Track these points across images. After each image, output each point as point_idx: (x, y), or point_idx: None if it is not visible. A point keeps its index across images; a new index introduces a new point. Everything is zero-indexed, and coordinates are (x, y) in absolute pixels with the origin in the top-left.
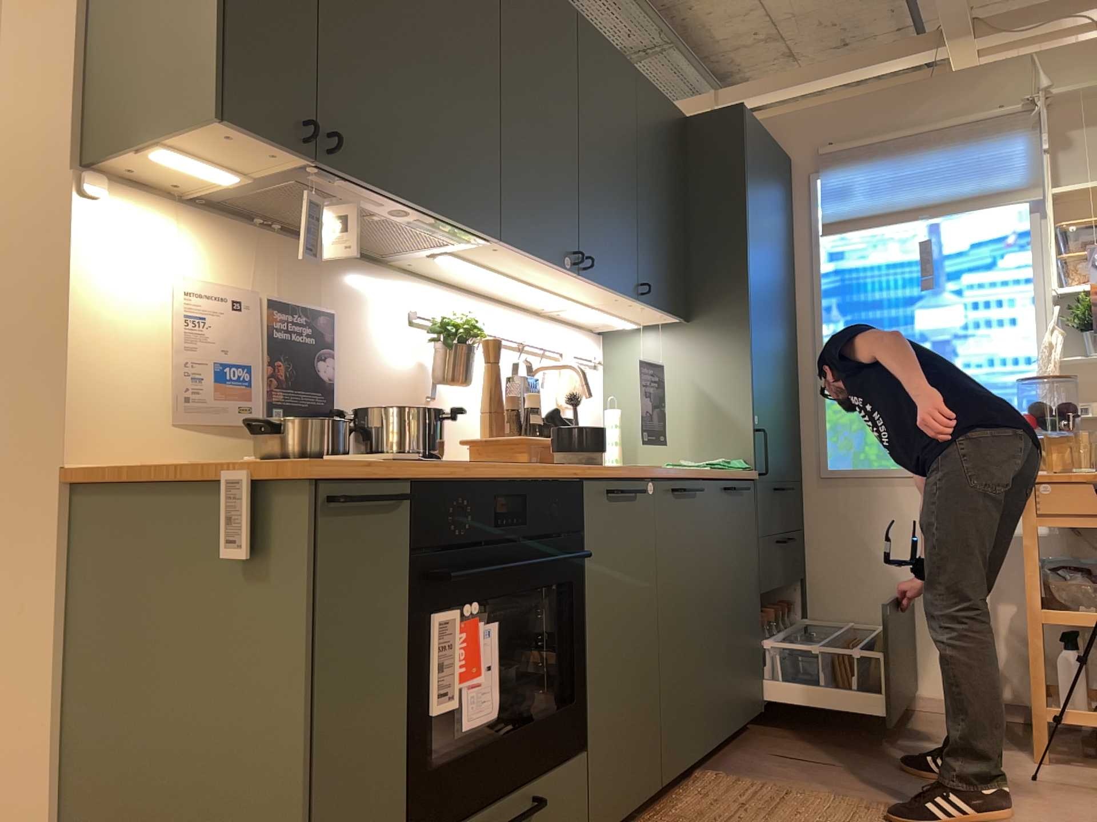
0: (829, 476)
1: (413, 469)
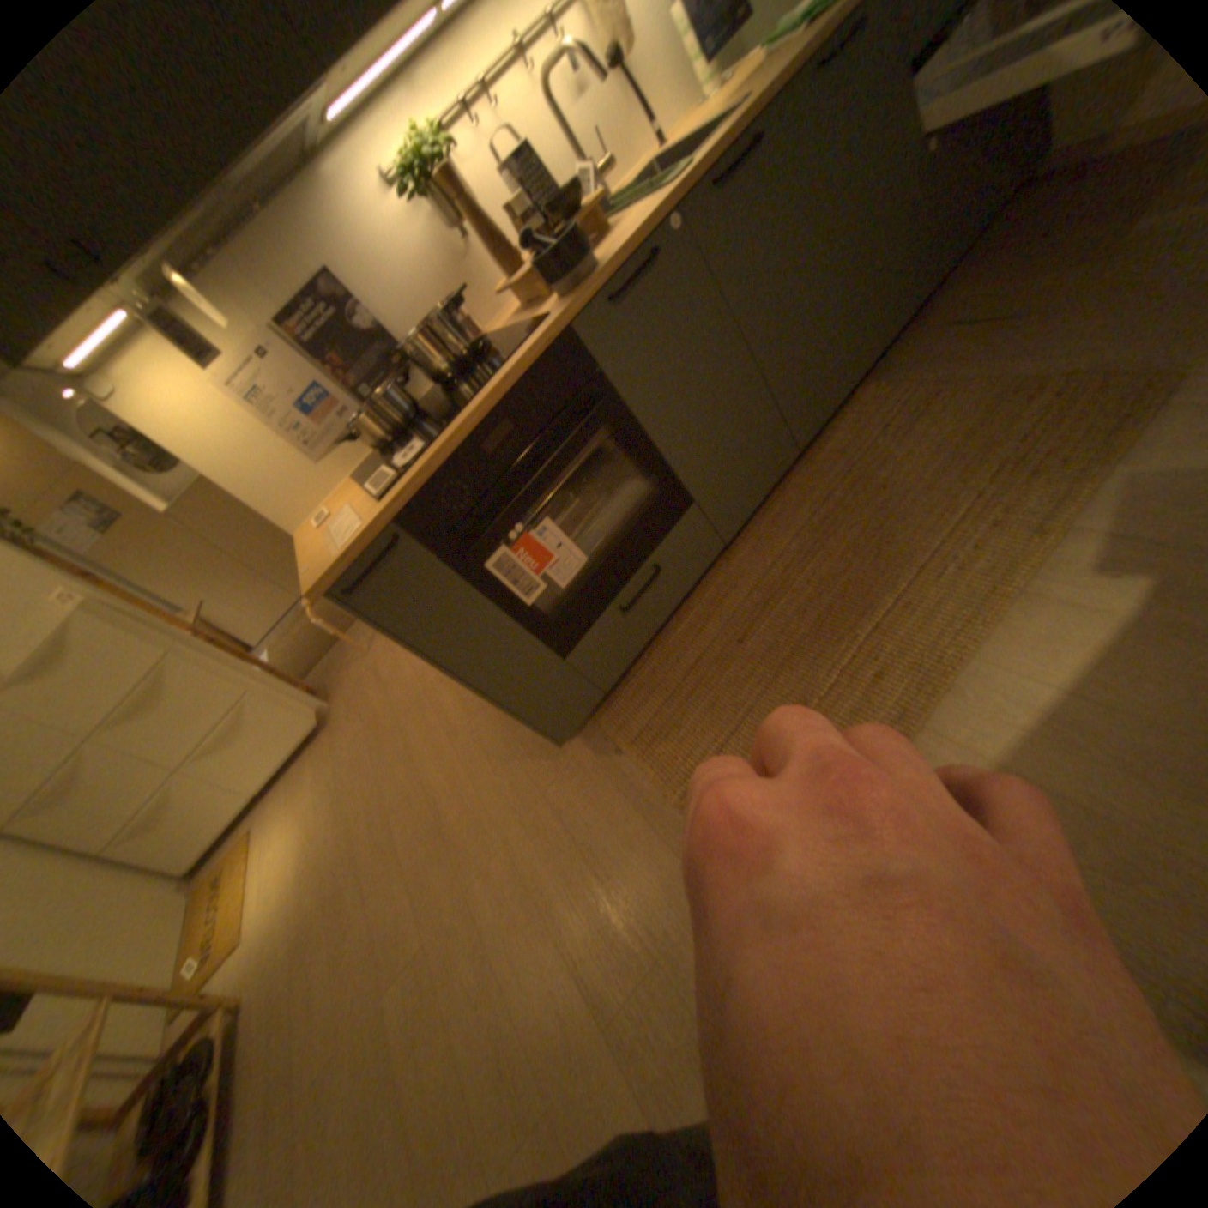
0: None
1: (382, 515)
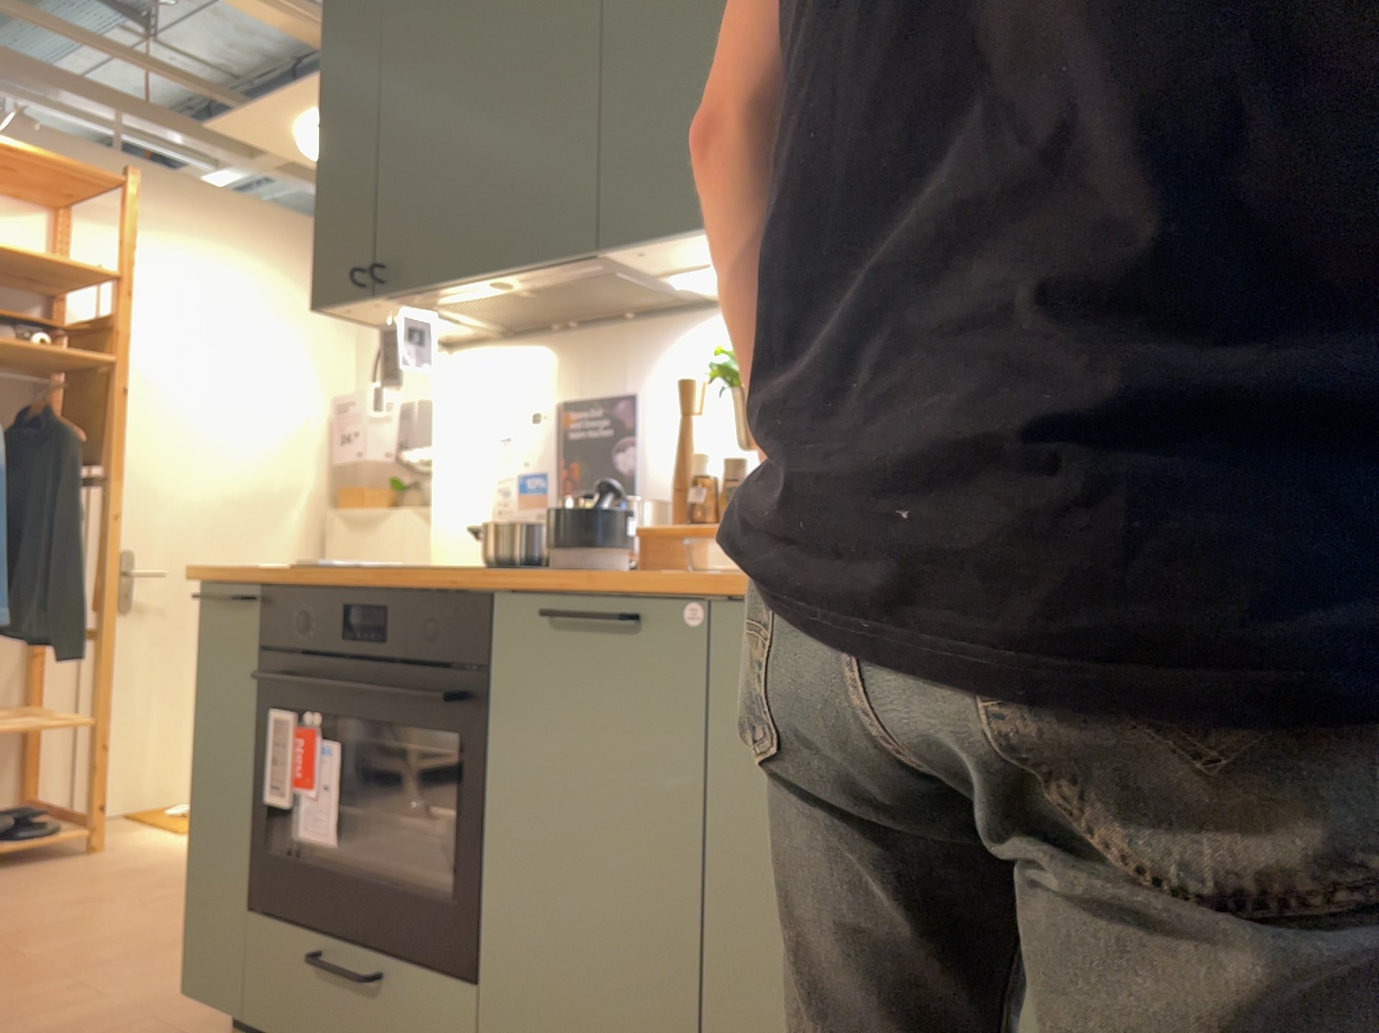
0: None
1: (252, 573)
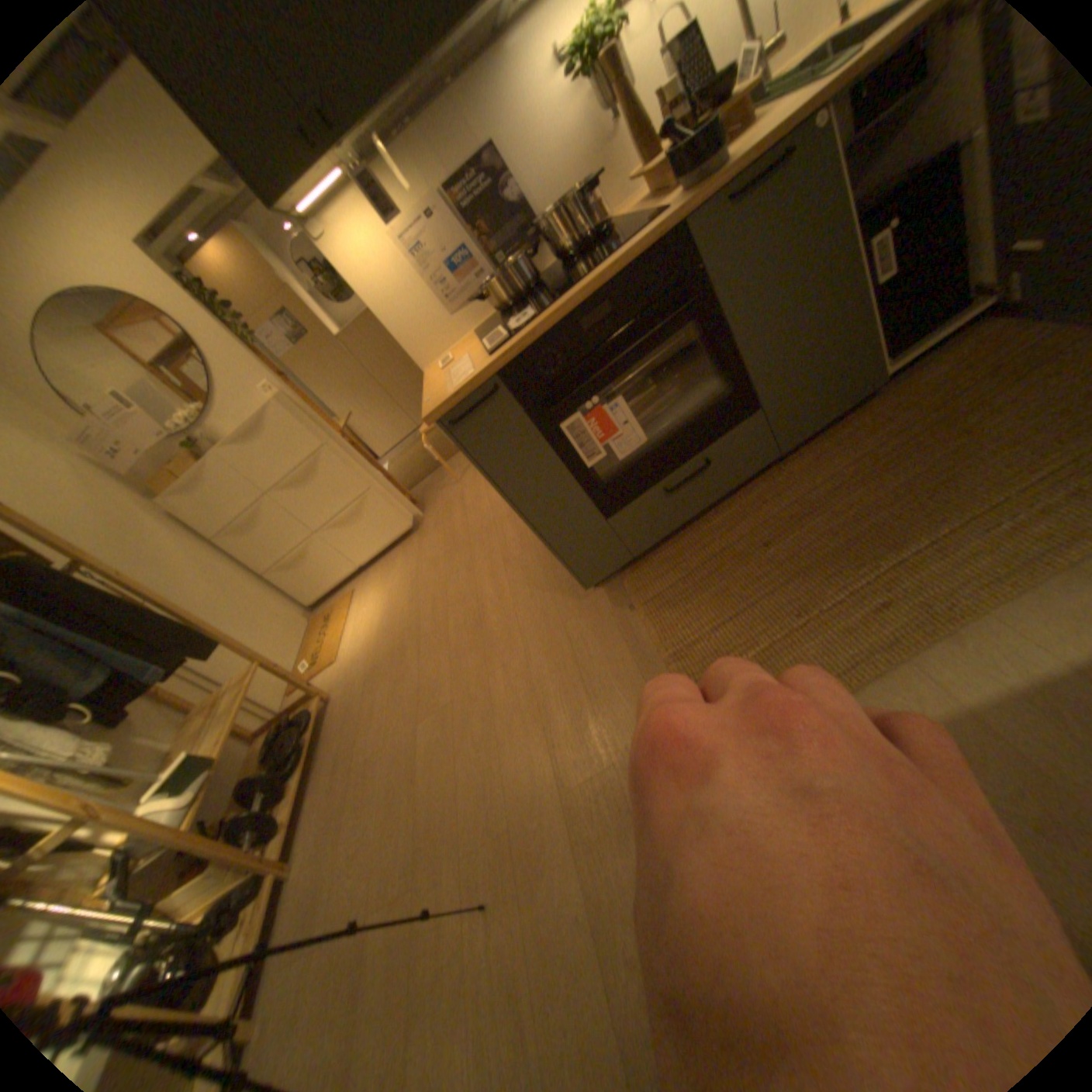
0: None
1: (489, 369)
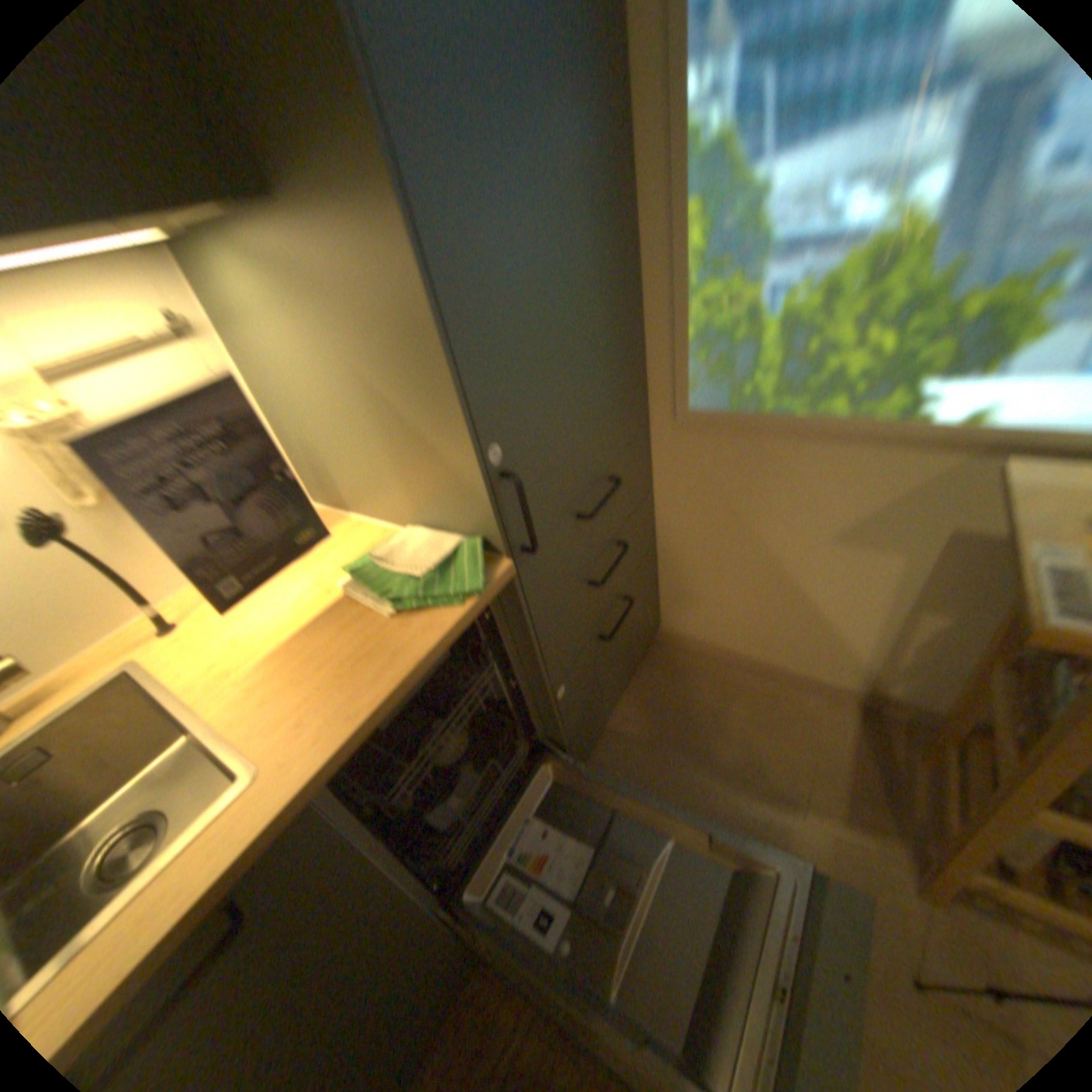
0: (688, 418)
1: None
